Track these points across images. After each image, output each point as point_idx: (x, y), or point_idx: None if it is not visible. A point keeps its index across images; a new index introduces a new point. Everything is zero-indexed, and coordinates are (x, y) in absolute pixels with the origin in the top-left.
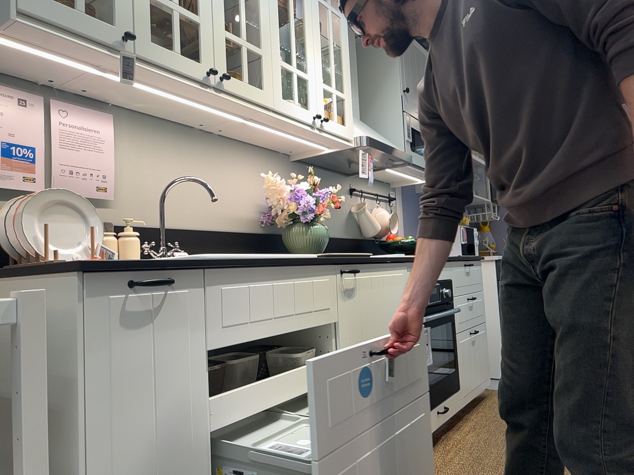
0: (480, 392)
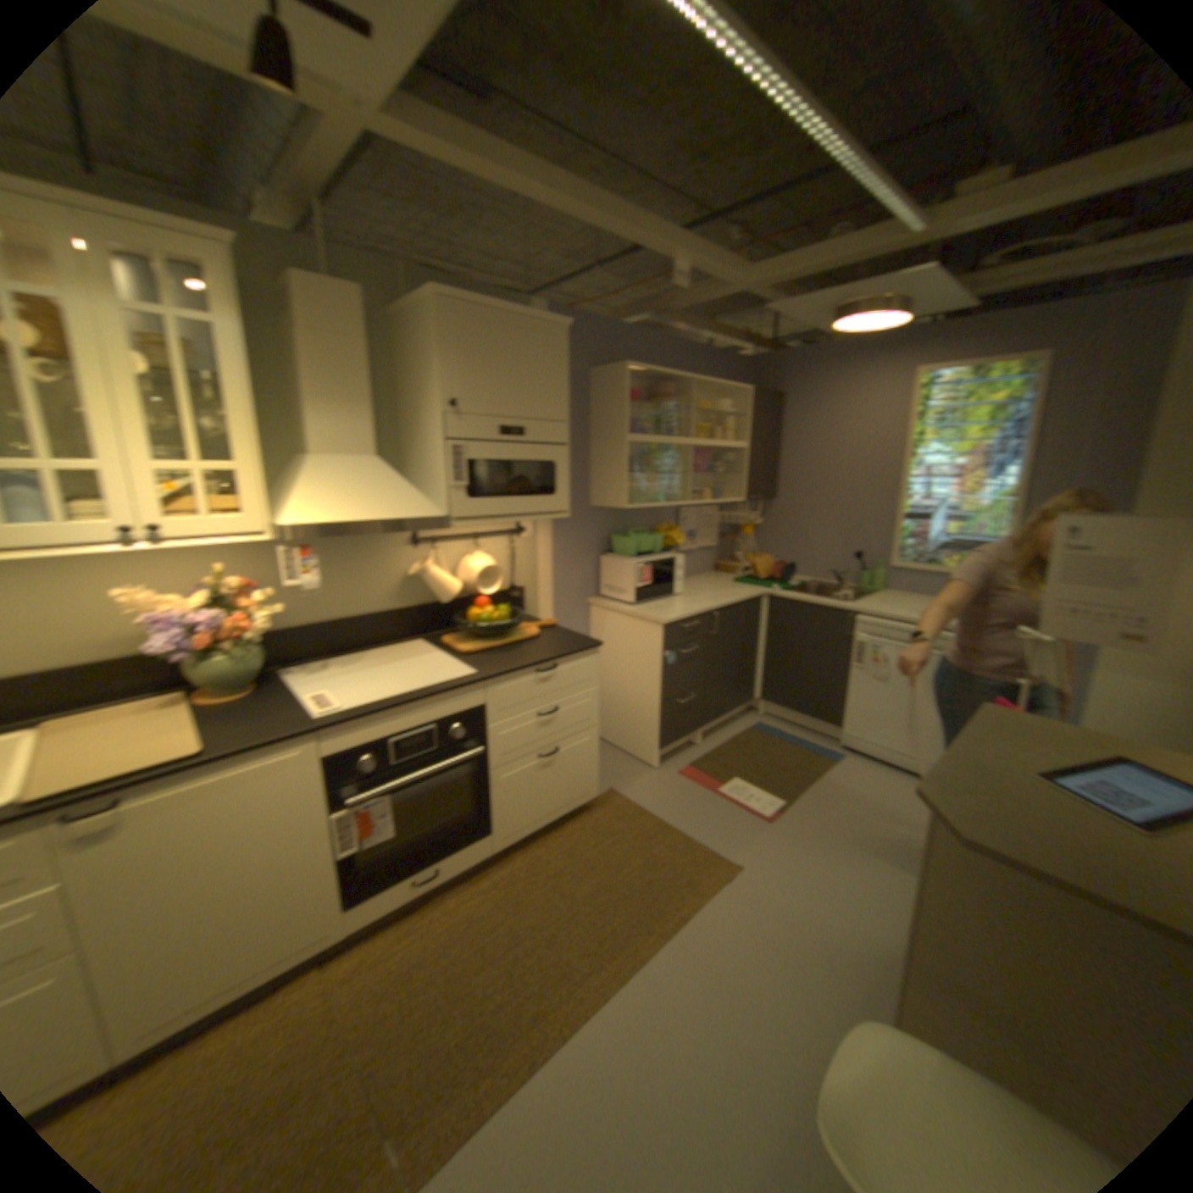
0: (557, 818)
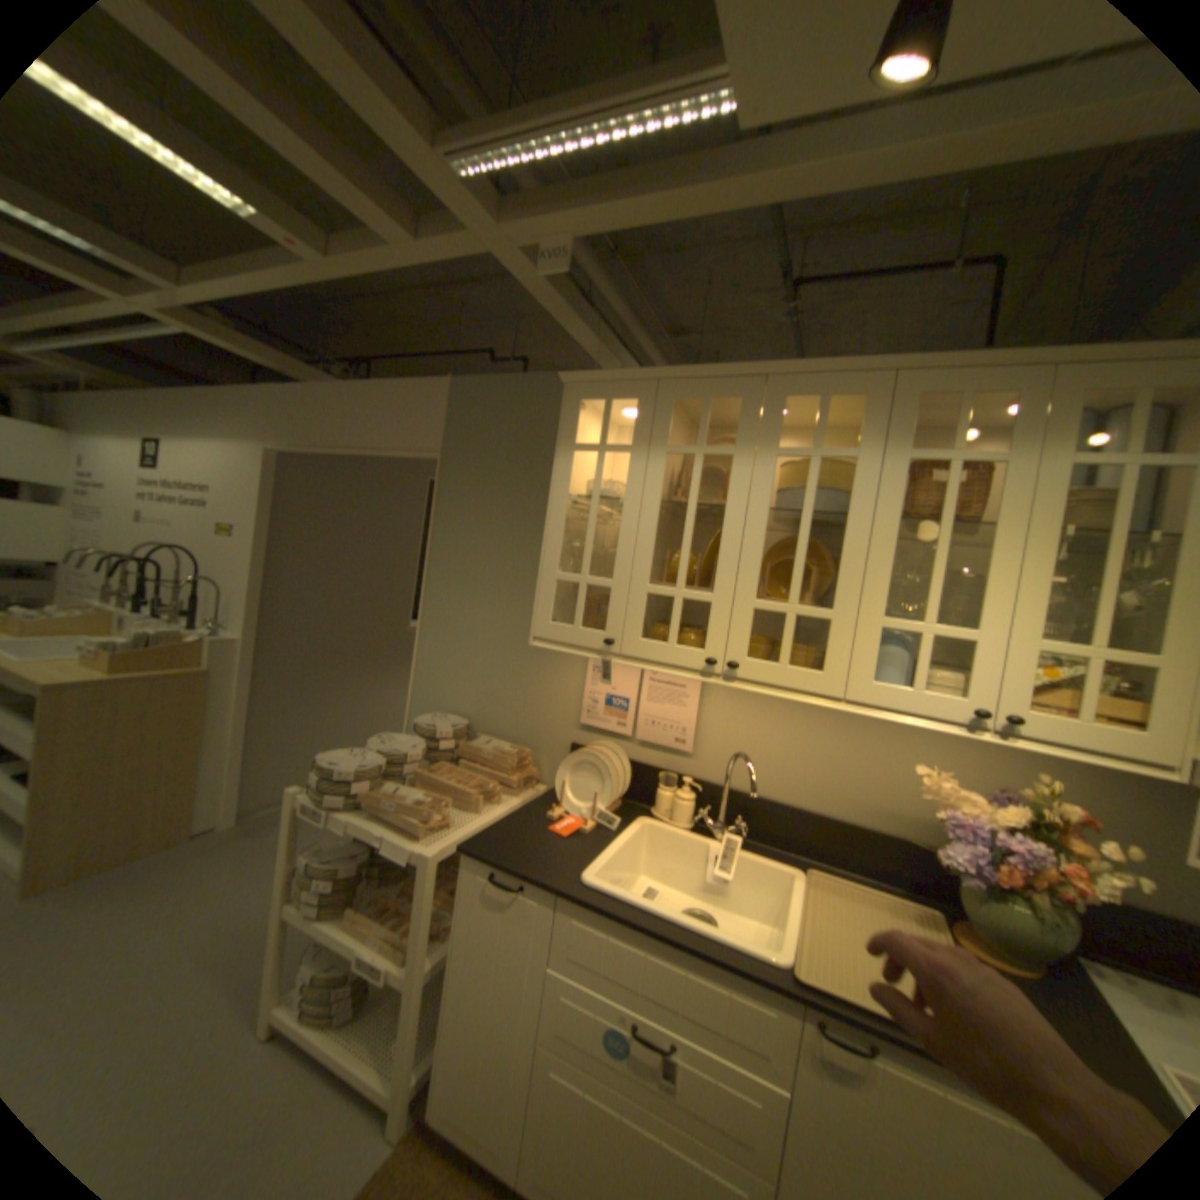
0: None
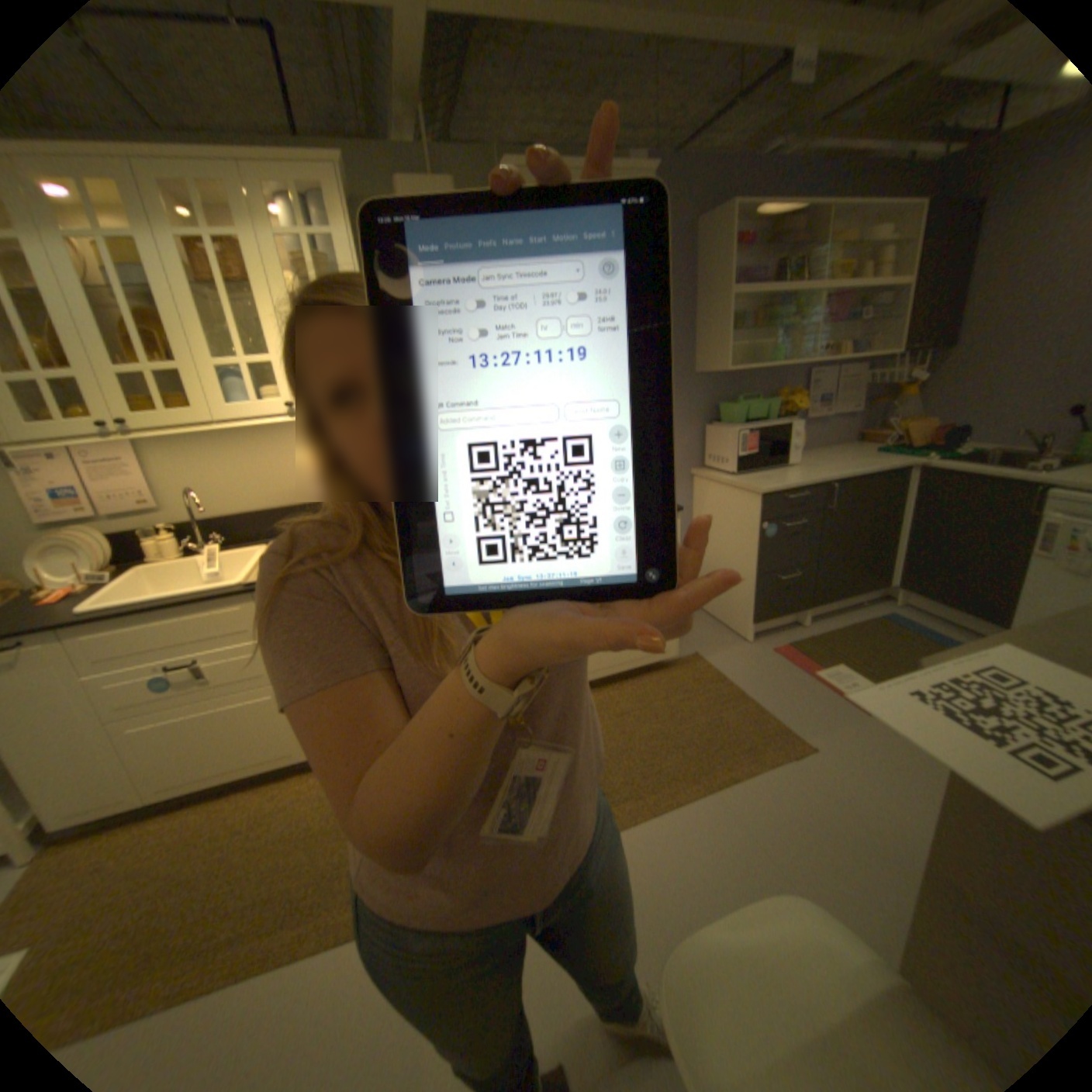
0: (635, 668)
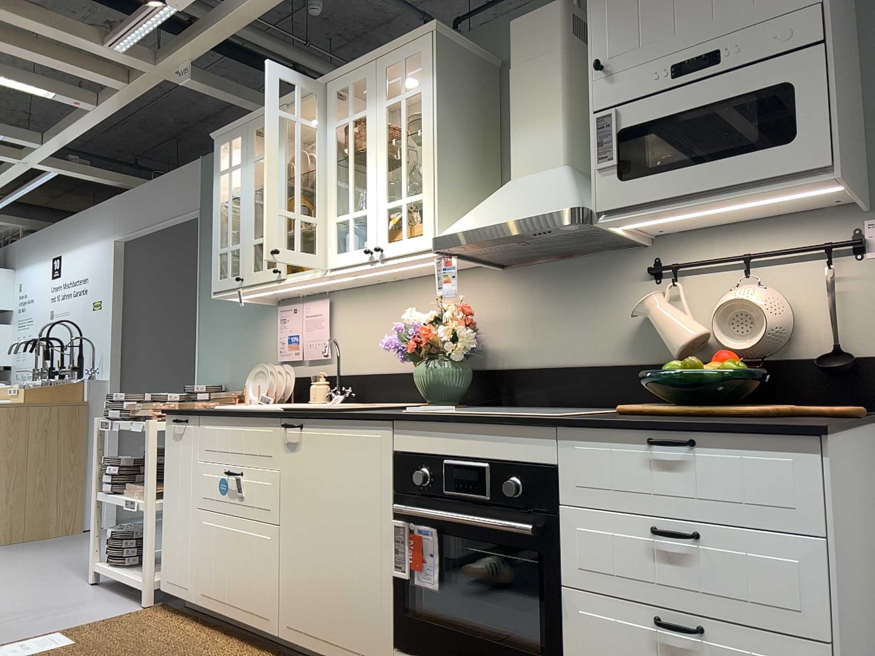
0: None
